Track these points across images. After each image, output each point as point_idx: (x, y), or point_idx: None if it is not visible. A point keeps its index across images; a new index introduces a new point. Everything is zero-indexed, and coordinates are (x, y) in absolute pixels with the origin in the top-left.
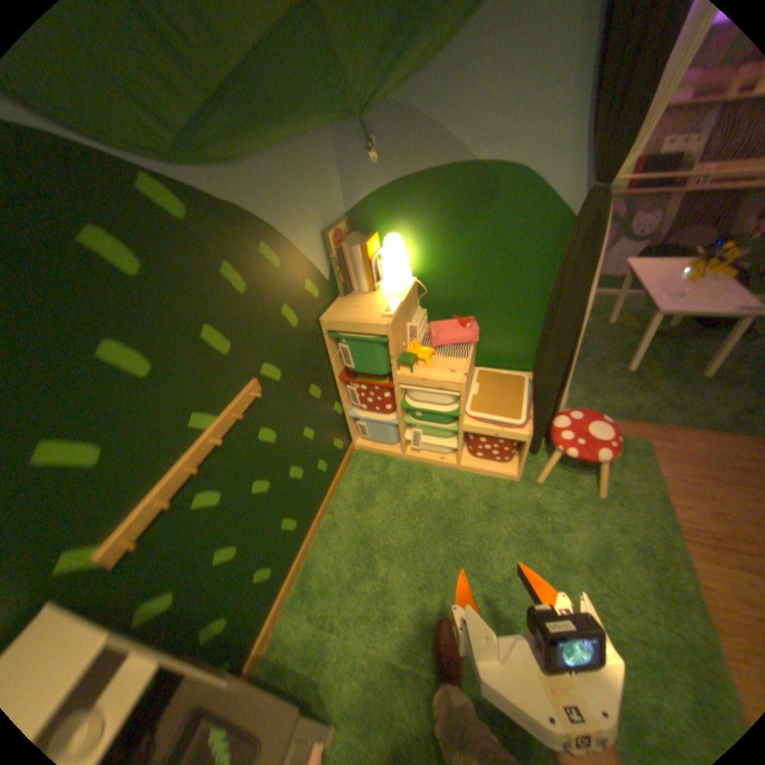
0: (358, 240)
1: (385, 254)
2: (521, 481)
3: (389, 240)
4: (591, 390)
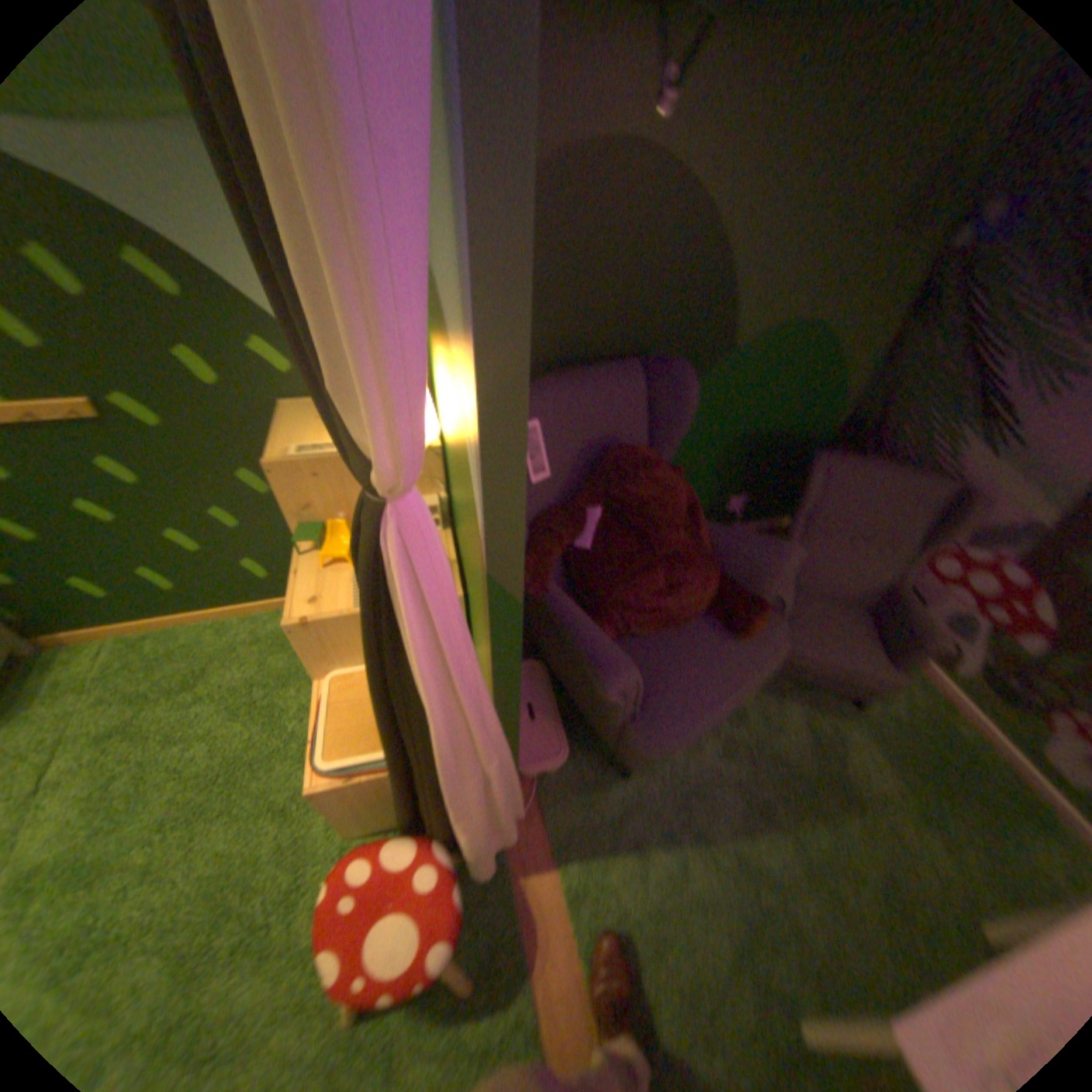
0: None
1: None
2: (346, 847)
3: None
4: (662, 935)
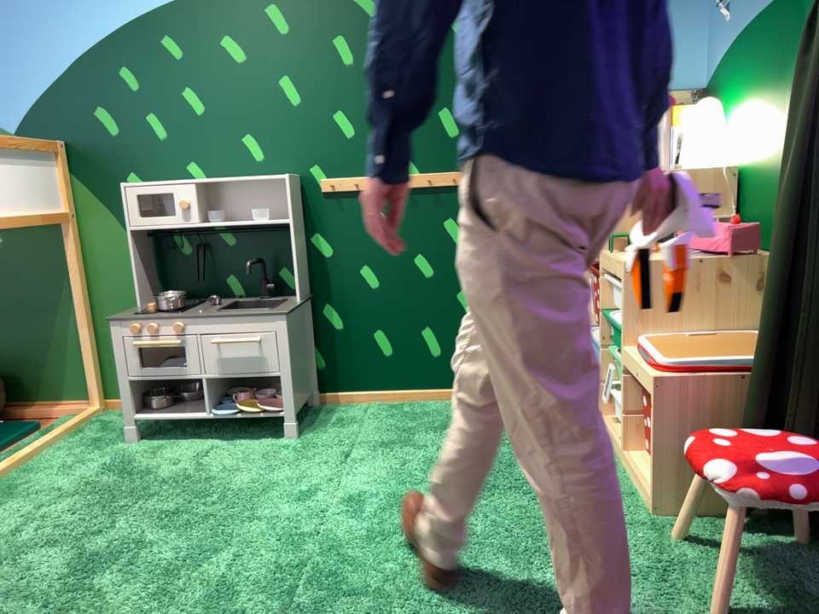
0: (679, 109)
1: (694, 124)
2: (658, 518)
3: (700, 105)
4: None
